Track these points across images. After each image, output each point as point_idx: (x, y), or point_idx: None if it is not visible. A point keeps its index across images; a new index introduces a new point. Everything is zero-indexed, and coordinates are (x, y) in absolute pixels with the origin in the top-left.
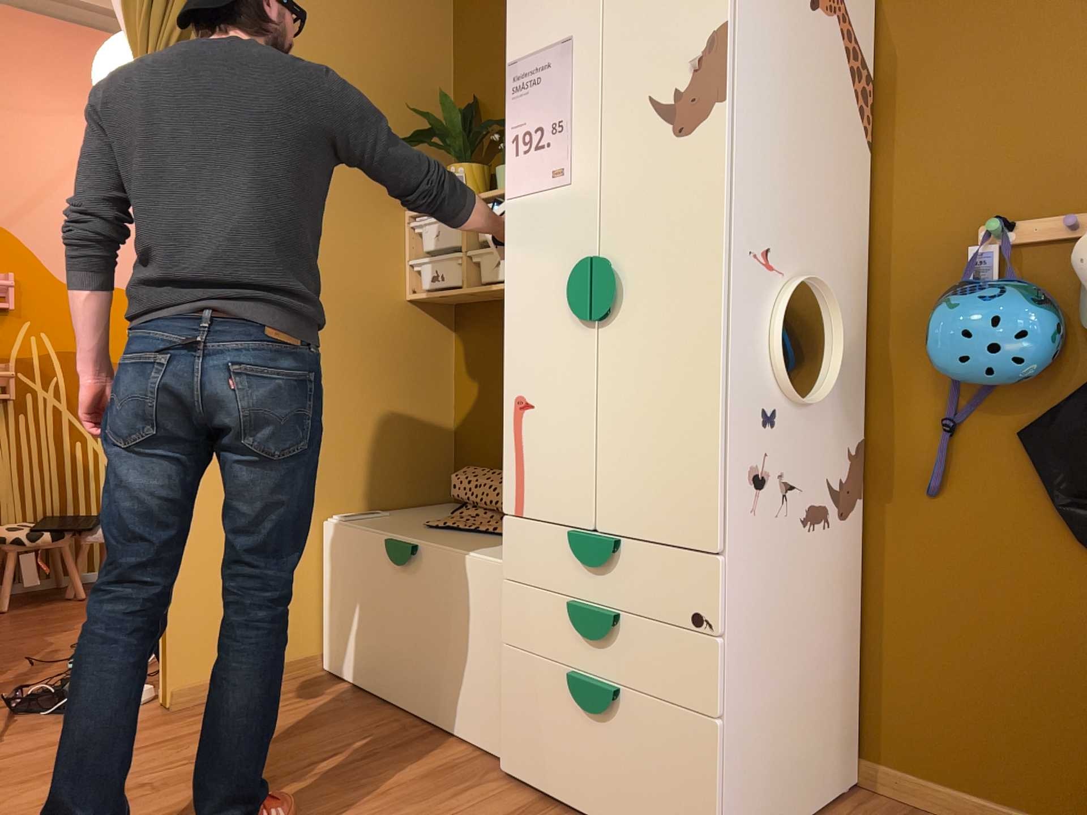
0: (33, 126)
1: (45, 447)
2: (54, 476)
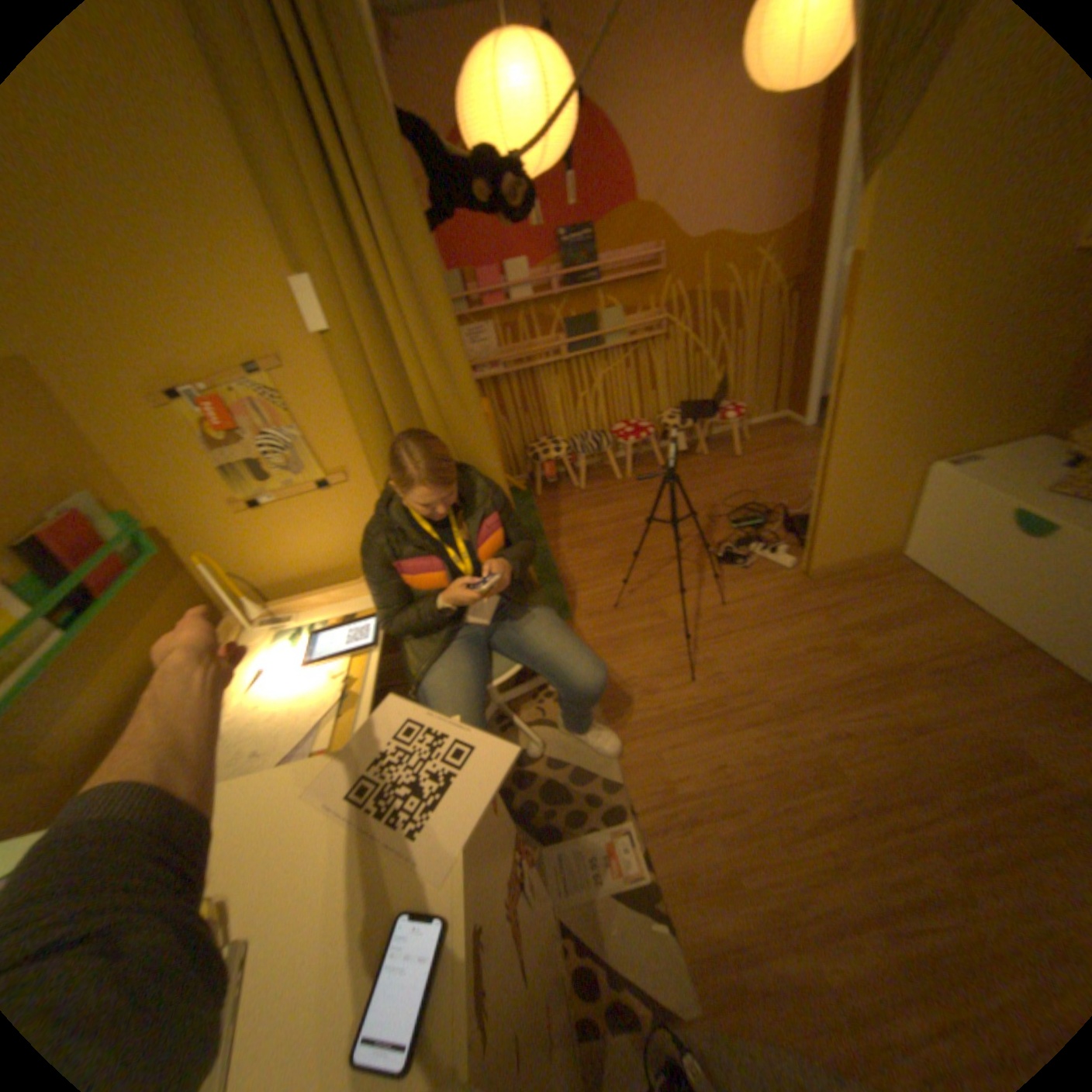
0: (662, 99)
1: (676, 361)
2: (681, 378)
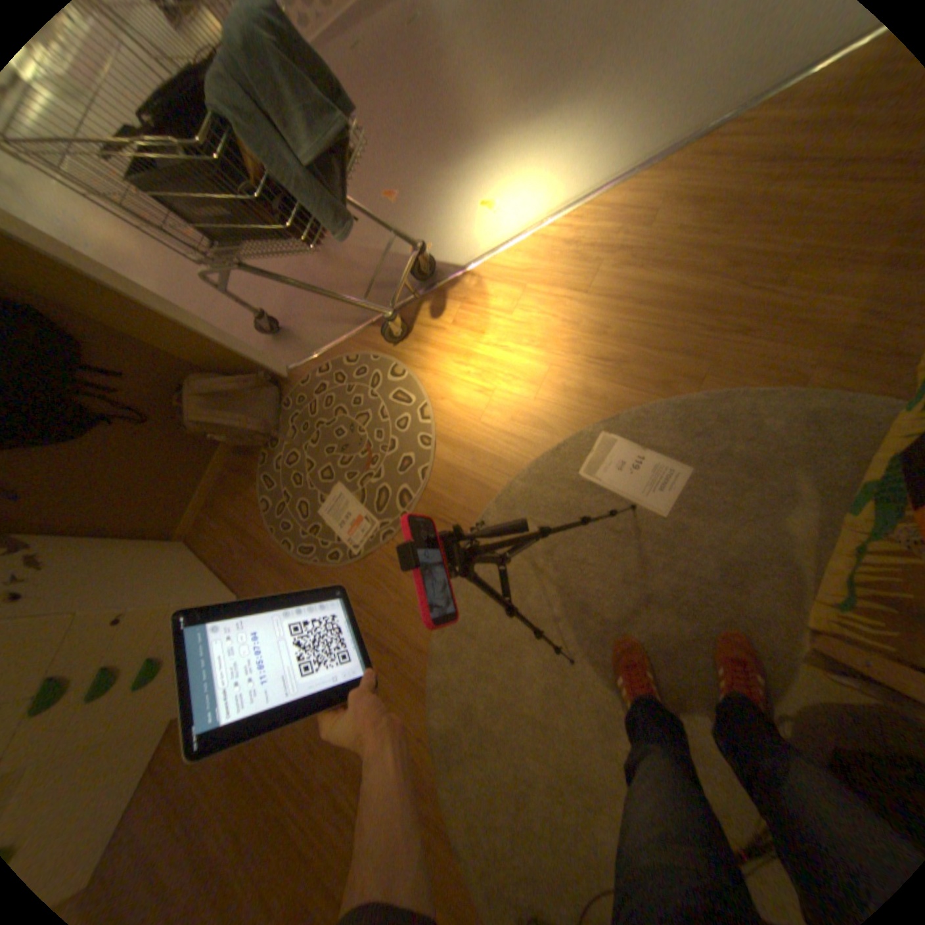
0: None
1: None
2: None
